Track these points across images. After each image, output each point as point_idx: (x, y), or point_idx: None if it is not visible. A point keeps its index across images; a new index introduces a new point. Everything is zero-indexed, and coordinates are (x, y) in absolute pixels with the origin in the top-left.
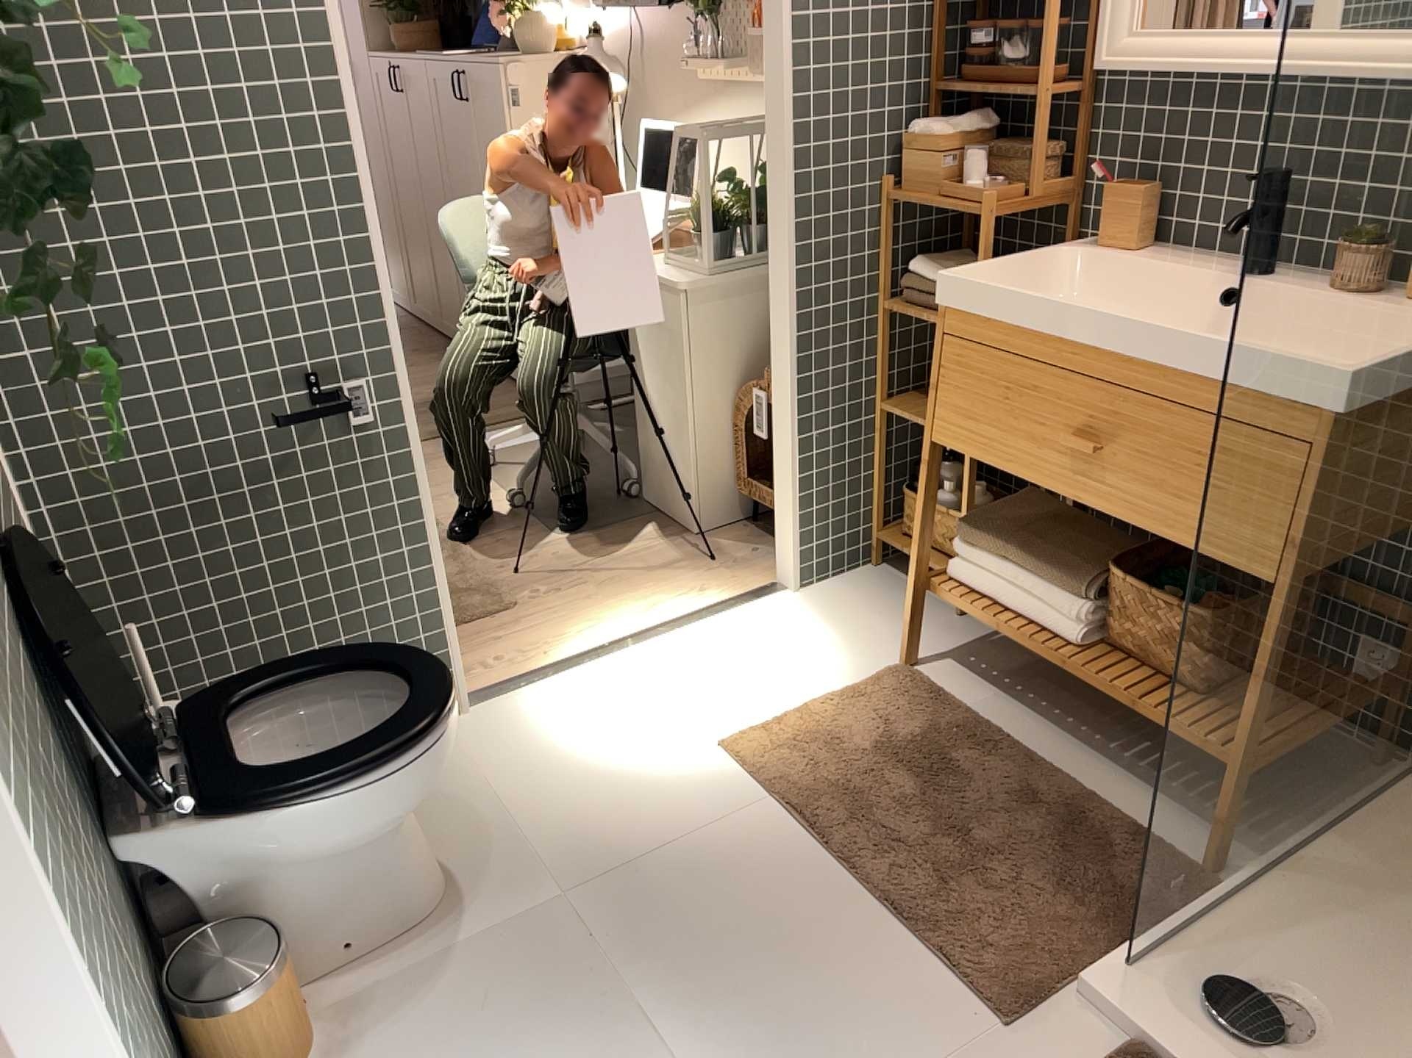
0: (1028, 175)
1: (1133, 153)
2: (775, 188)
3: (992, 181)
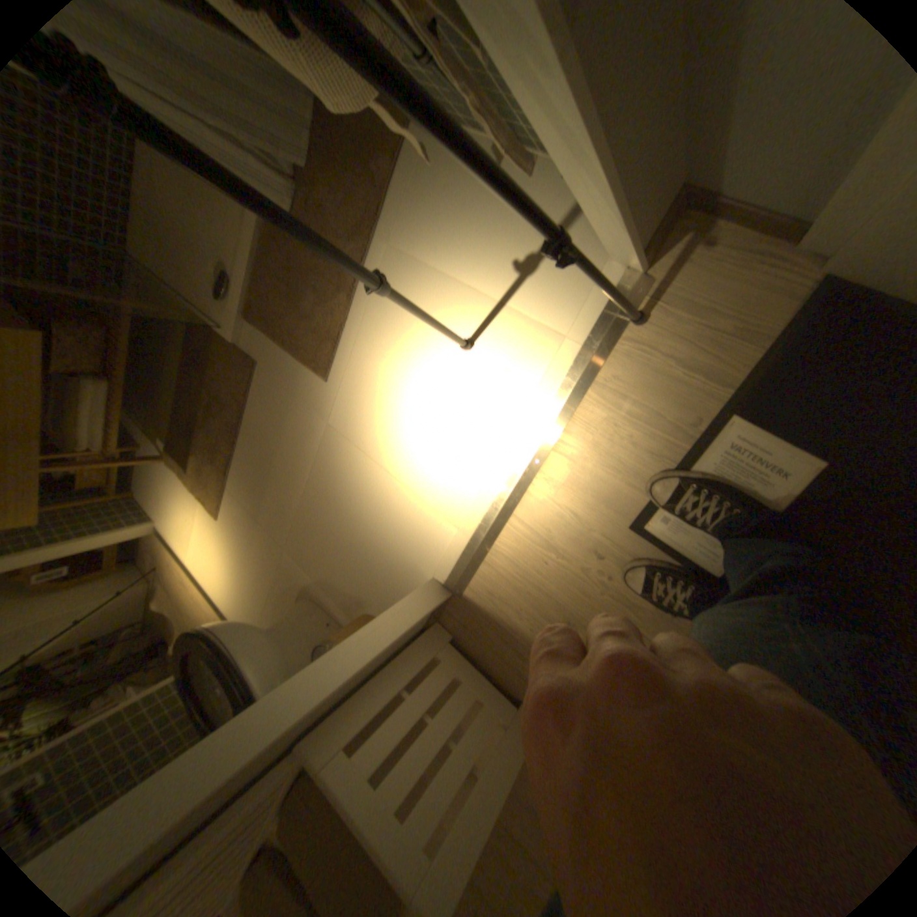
0: None
1: None
2: None
3: None
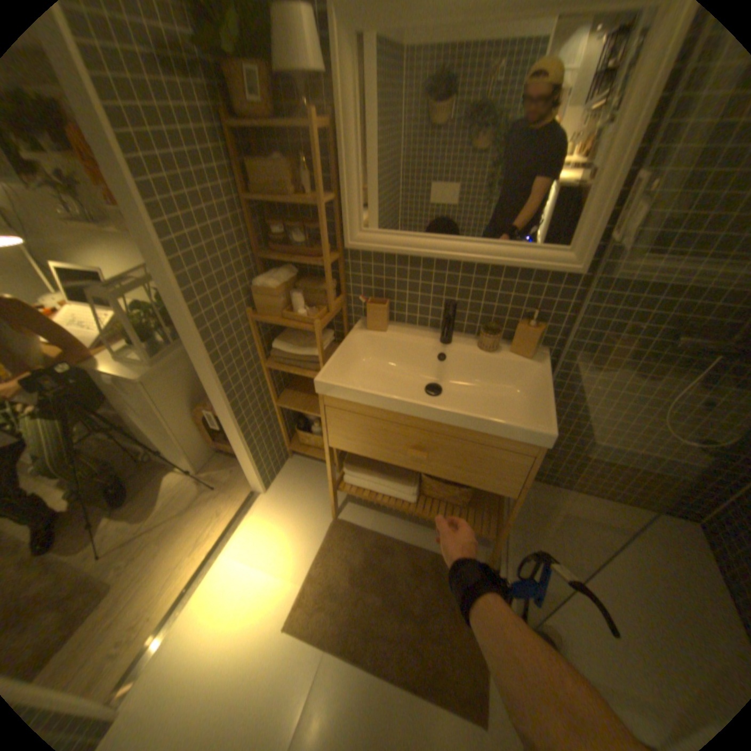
0: (322, 294)
1: (370, 281)
2: (188, 338)
3: (310, 305)
